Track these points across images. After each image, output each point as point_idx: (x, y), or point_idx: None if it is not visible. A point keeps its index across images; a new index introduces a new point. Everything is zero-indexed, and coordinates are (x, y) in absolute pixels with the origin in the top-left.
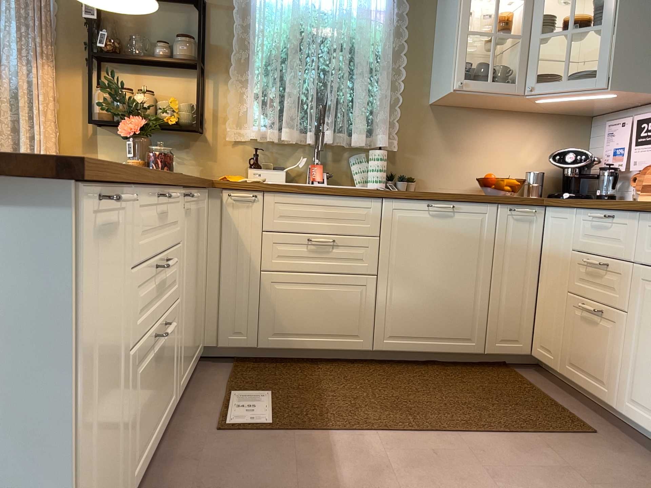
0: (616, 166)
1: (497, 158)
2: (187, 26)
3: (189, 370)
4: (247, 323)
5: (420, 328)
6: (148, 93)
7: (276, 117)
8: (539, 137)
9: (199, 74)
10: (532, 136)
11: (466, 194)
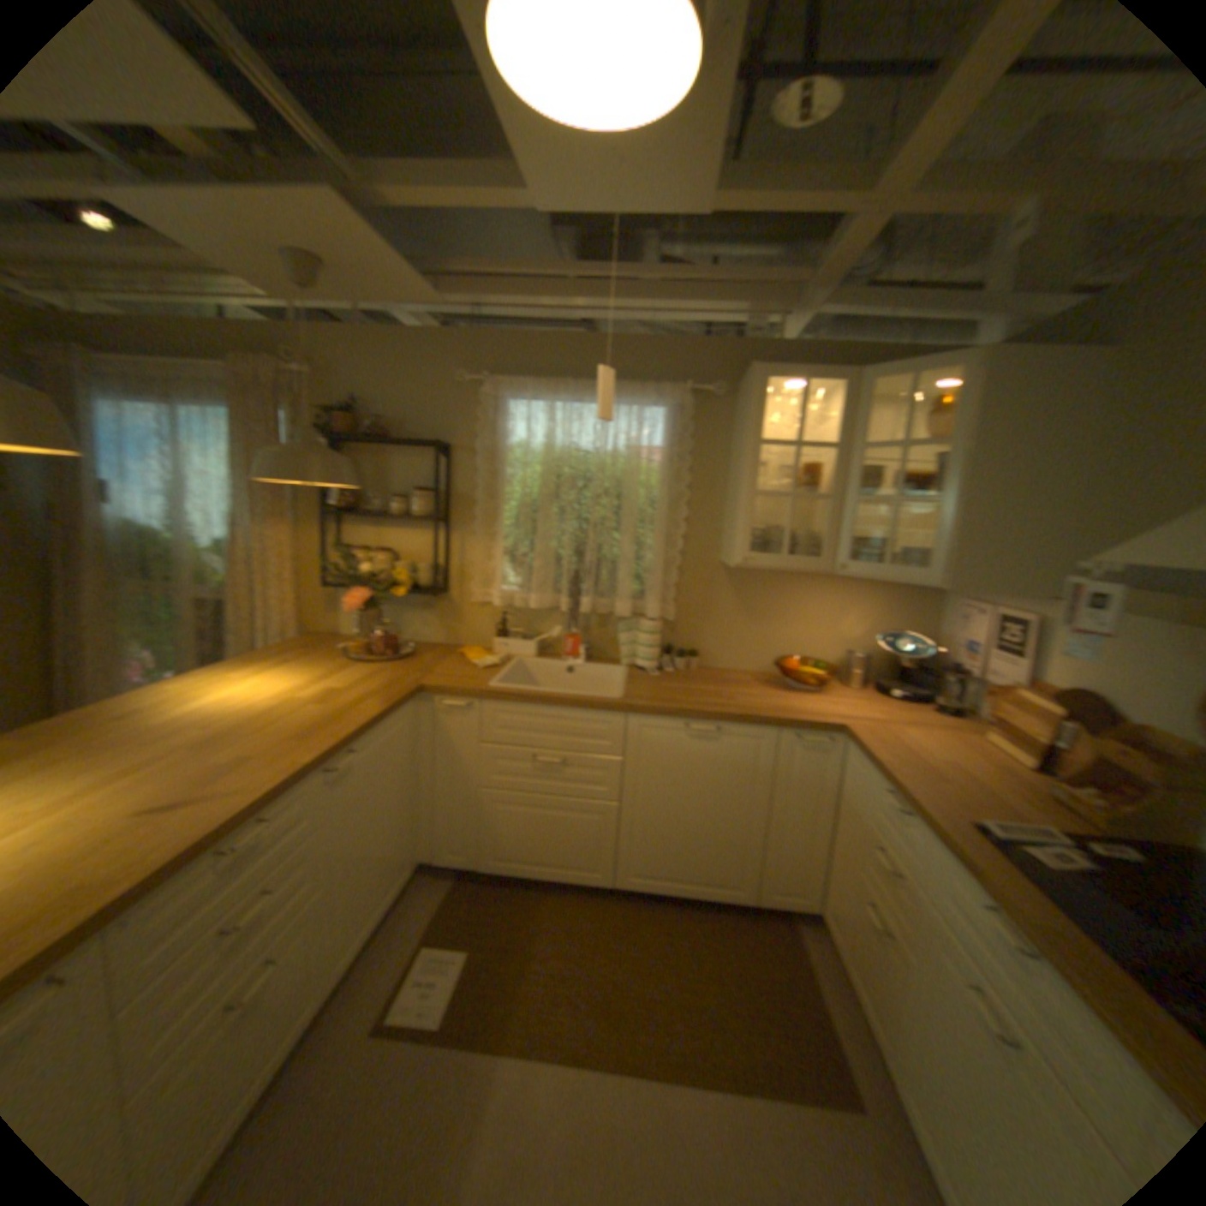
0: (971, 667)
1: (812, 629)
2: (432, 472)
3: (375, 926)
4: (468, 844)
5: (674, 870)
6: (386, 552)
7: (528, 579)
8: (872, 604)
9: (439, 534)
10: (861, 603)
11: (739, 711)
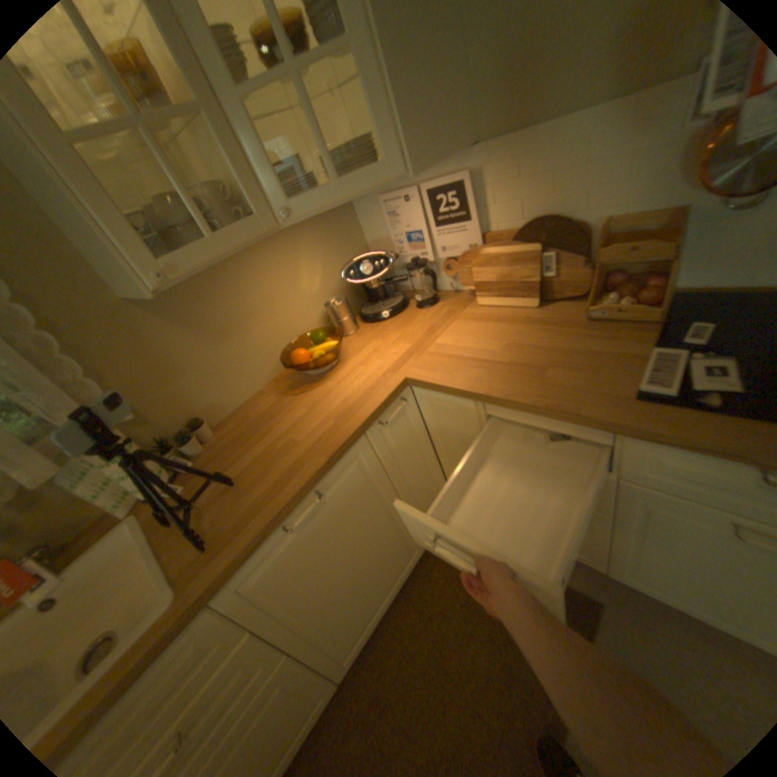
0: (417, 255)
1: (280, 308)
2: None
3: None
4: None
5: (367, 612)
6: None
7: None
8: (307, 248)
9: None
10: (299, 253)
11: (317, 456)
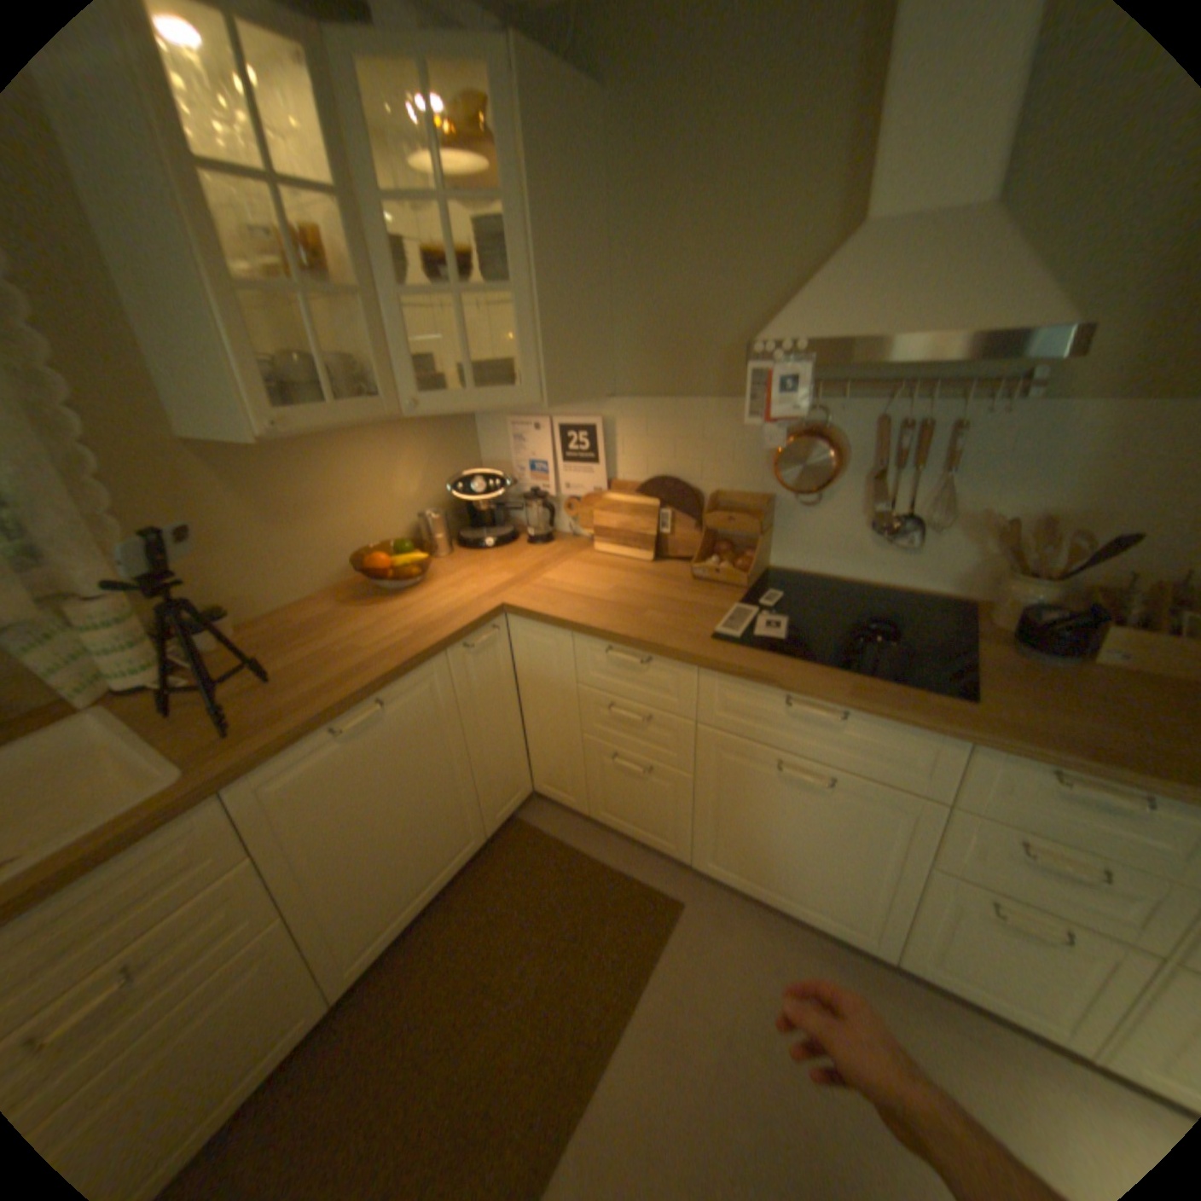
0: (539, 488)
1: (363, 506)
2: None
3: None
4: None
5: (395, 904)
6: None
7: None
8: (413, 449)
9: None
10: (402, 452)
11: (388, 663)
